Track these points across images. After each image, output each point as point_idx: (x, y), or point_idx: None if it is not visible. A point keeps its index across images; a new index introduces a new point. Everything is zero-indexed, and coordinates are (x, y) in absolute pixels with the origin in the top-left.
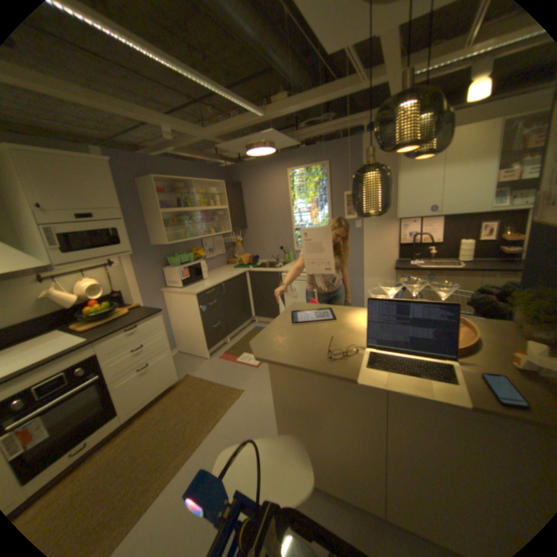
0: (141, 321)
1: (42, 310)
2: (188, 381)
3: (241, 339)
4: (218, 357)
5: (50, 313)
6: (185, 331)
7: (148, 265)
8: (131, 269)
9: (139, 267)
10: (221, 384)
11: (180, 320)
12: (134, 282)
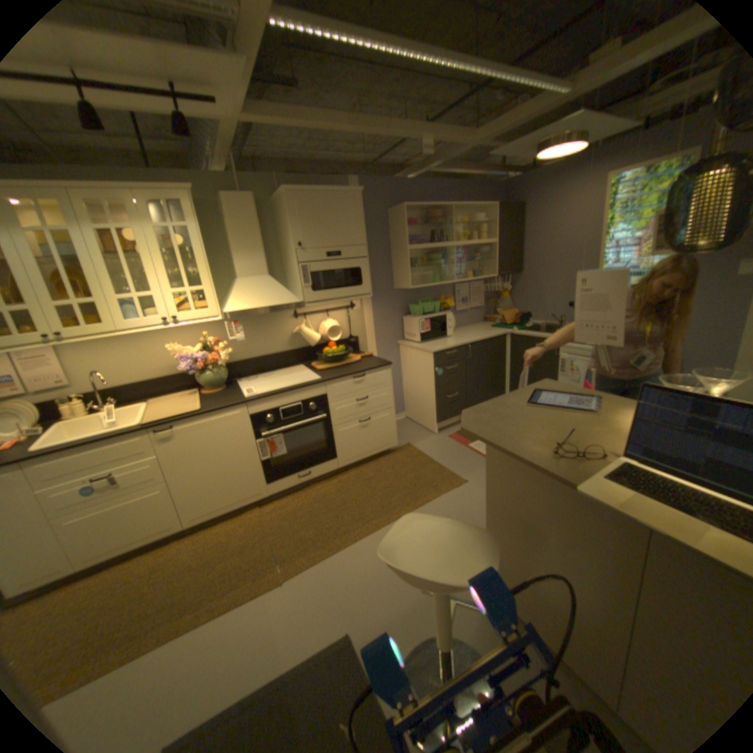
0: (369, 372)
1: (295, 345)
2: (408, 451)
3: None
4: (448, 435)
5: (299, 349)
6: (415, 395)
7: (387, 312)
8: (370, 315)
9: (379, 313)
10: (443, 466)
11: (412, 381)
12: (371, 329)
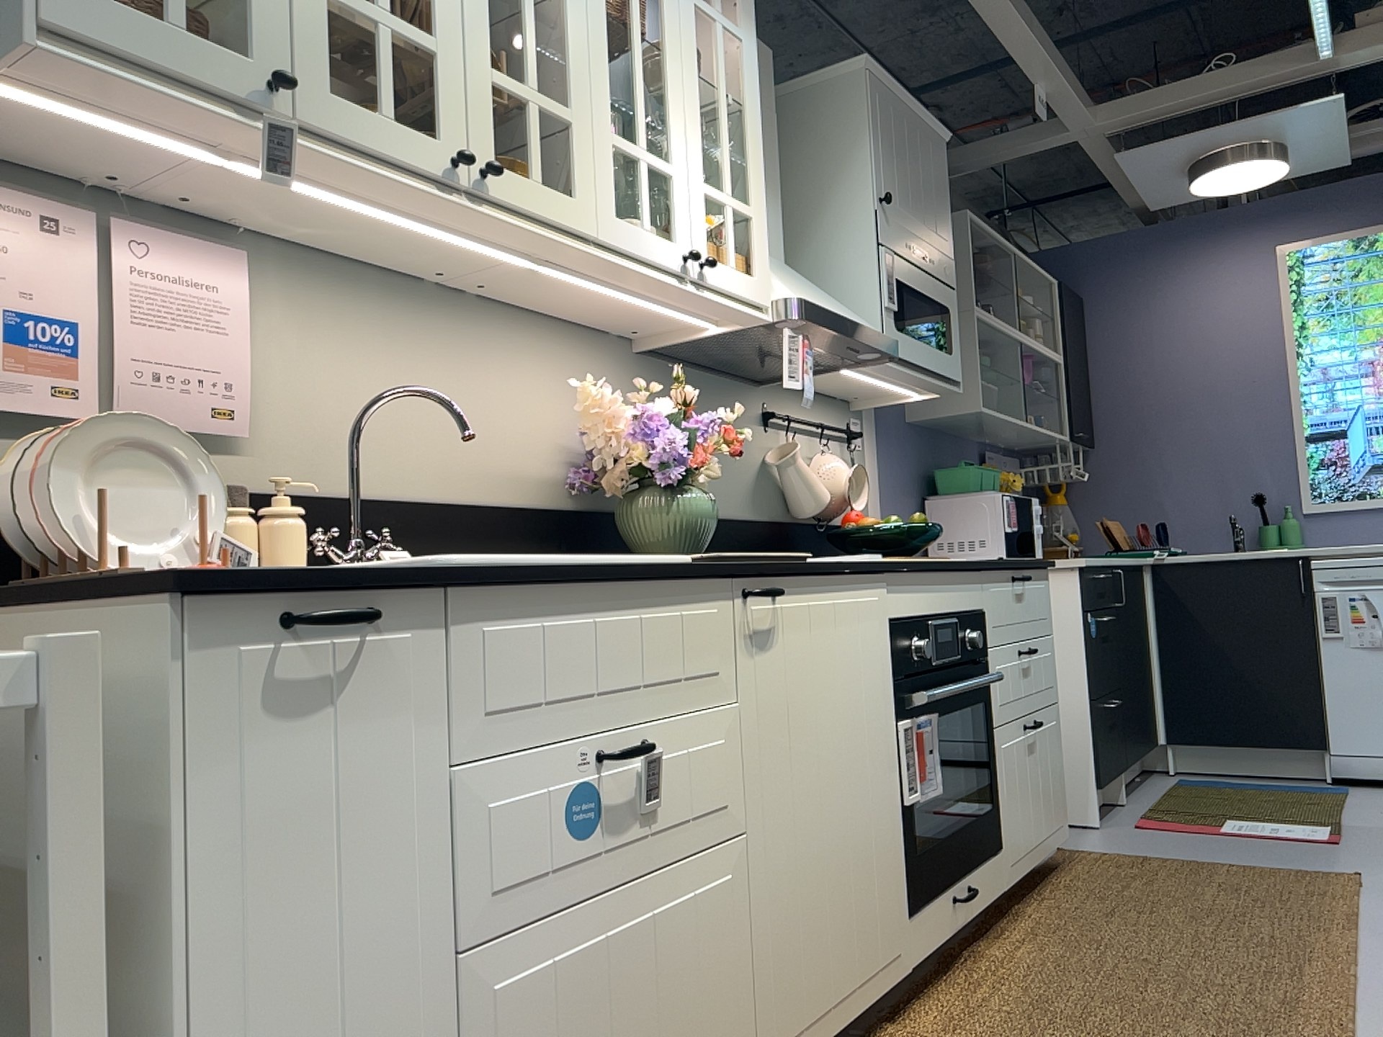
0: (1035, 567)
1: (763, 502)
2: (1087, 856)
3: (1161, 796)
4: (1124, 823)
5: (771, 519)
6: None
7: (902, 474)
8: (878, 470)
9: (890, 472)
10: (1235, 862)
11: None
12: (881, 512)
